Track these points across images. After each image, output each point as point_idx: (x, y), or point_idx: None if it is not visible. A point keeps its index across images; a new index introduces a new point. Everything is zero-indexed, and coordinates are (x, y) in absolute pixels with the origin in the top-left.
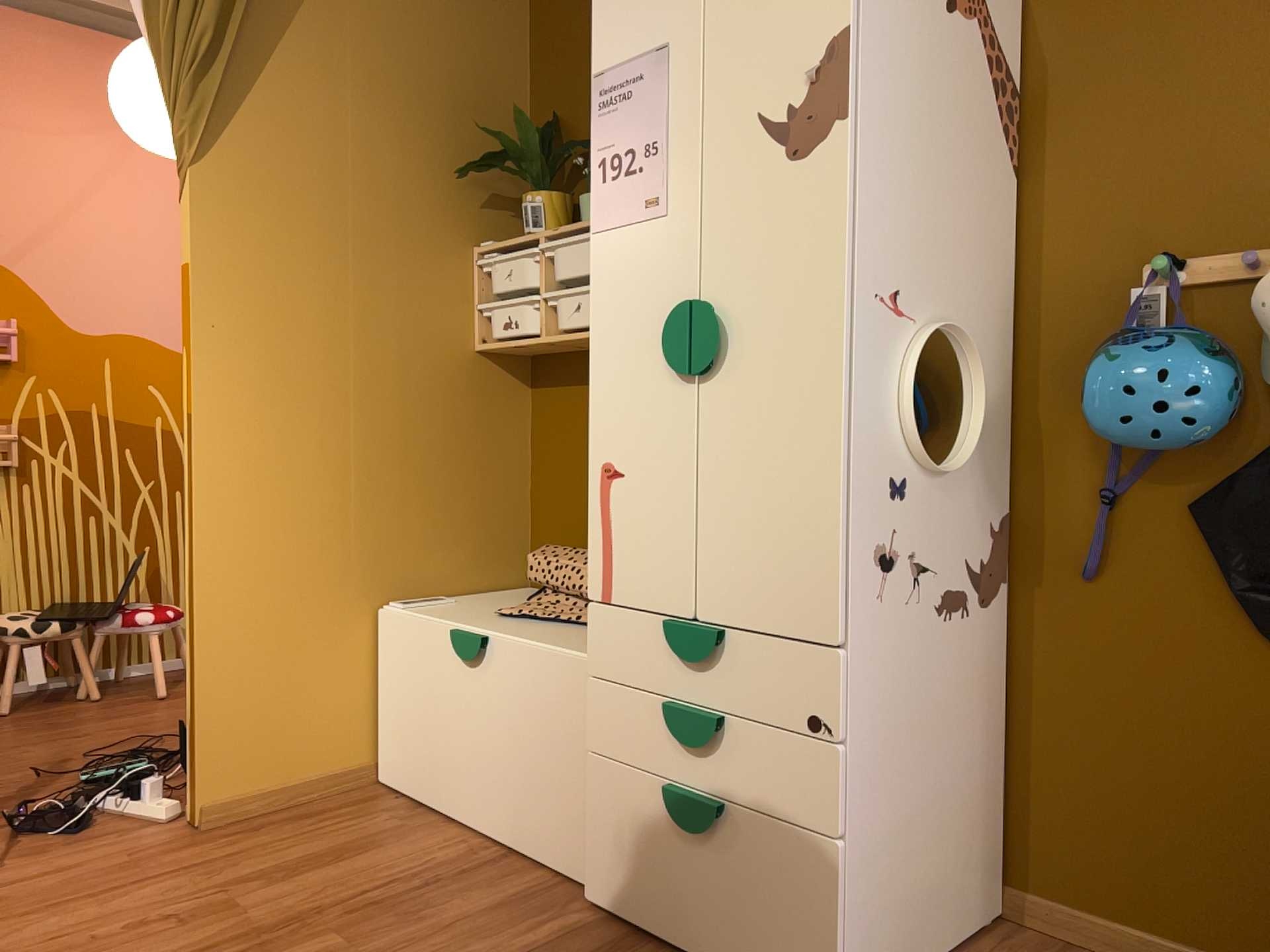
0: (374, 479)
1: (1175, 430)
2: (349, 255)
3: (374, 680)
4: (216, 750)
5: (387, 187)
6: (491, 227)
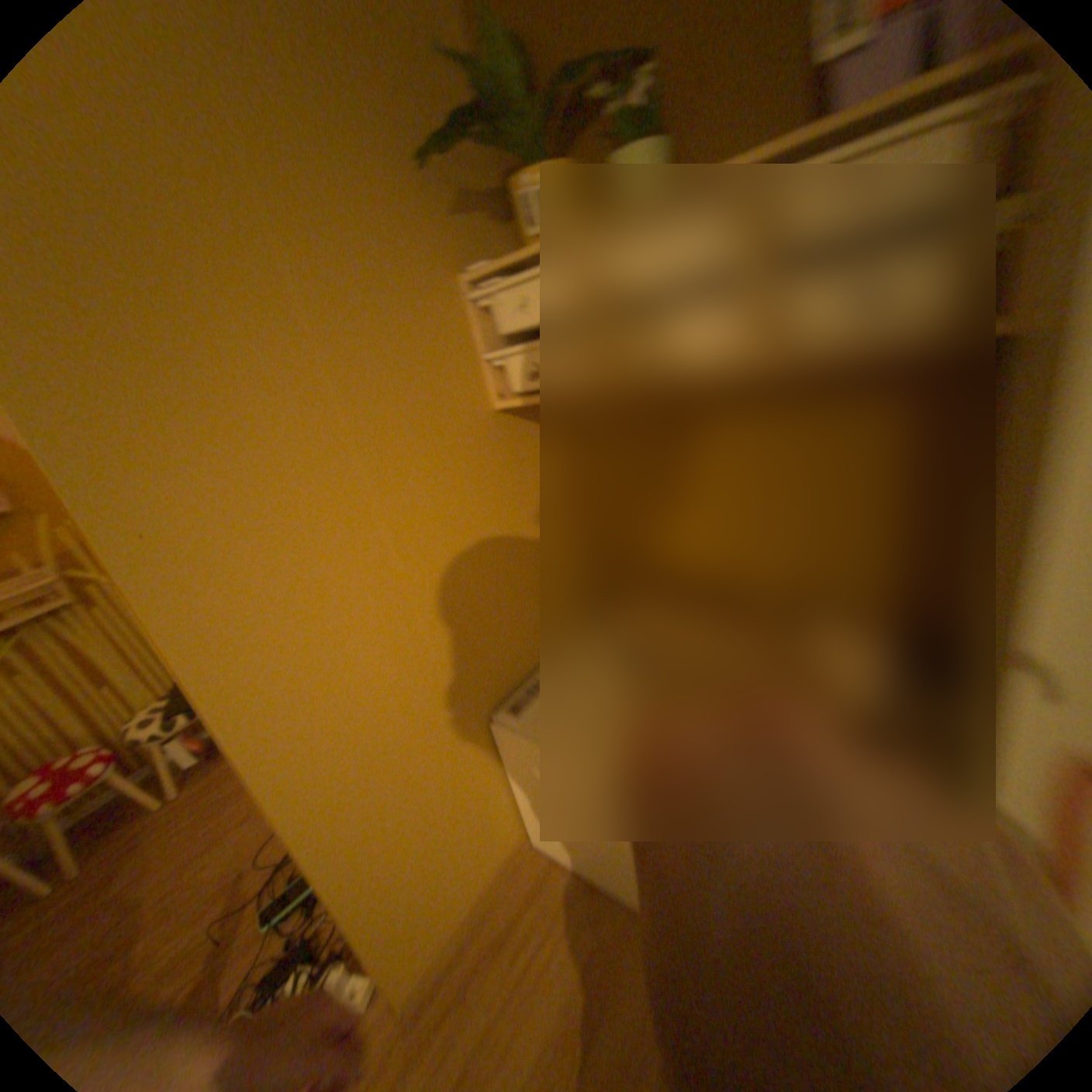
0: (443, 606)
1: None
2: (308, 335)
3: (504, 775)
4: (391, 950)
5: (320, 204)
6: (470, 238)
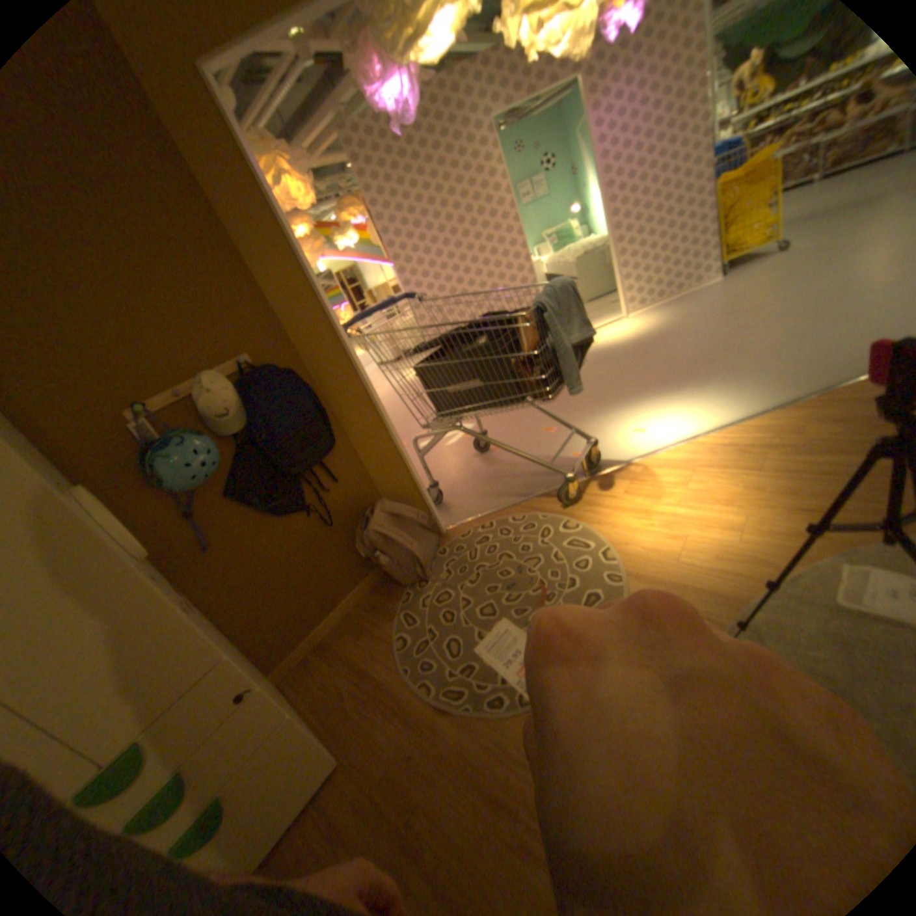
0: None
1: (213, 469)
2: None
3: None
4: None
5: None
6: None
